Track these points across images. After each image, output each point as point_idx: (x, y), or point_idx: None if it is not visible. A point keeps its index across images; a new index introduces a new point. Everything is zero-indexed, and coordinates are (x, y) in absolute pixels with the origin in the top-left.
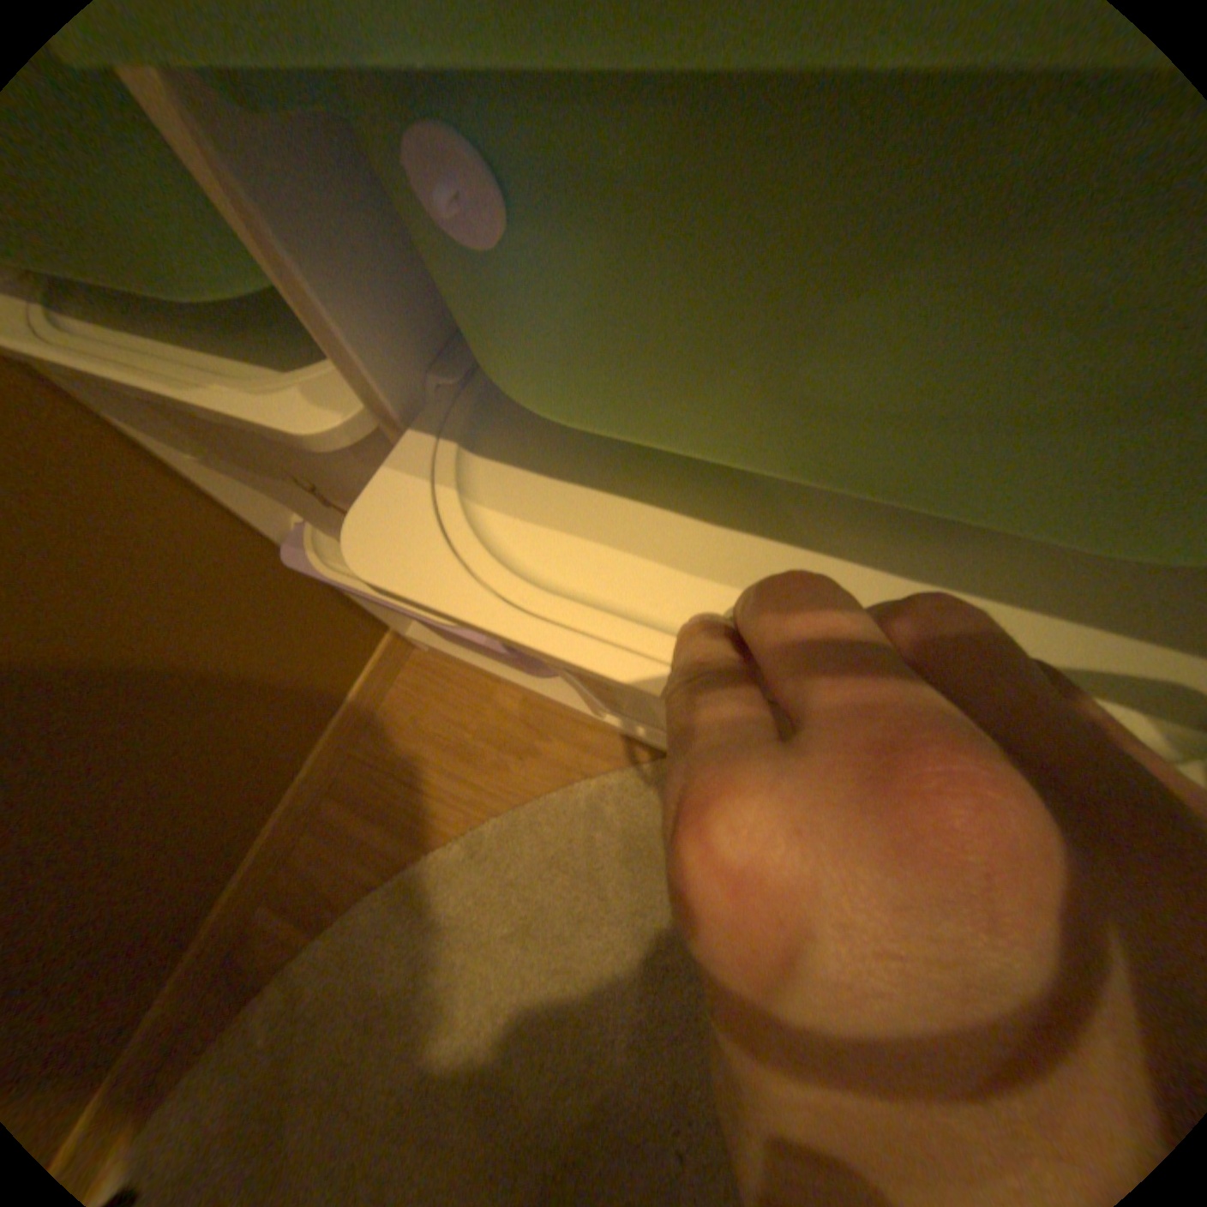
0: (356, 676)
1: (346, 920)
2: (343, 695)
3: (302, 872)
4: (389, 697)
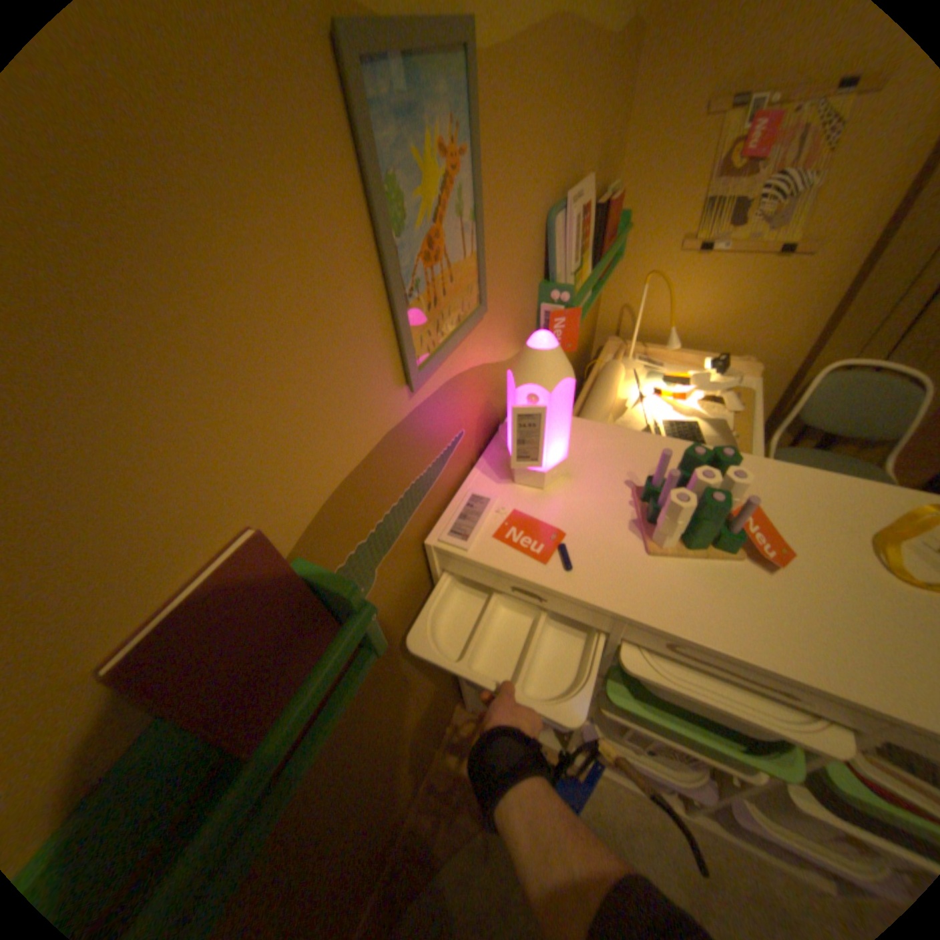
0: (448, 724)
1: (448, 864)
2: (443, 734)
3: (419, 836)
4: (455, 735)
